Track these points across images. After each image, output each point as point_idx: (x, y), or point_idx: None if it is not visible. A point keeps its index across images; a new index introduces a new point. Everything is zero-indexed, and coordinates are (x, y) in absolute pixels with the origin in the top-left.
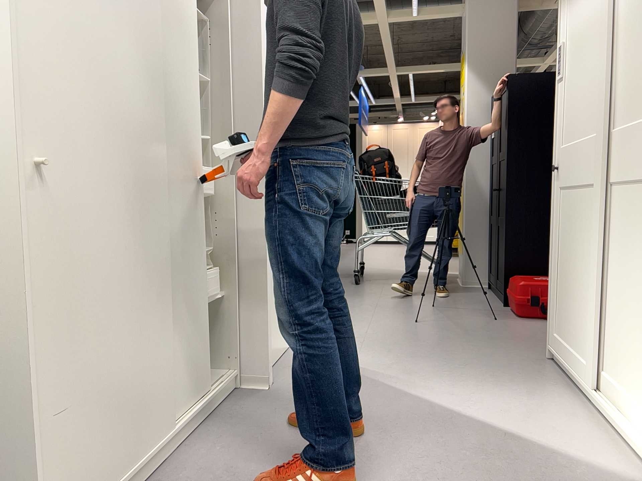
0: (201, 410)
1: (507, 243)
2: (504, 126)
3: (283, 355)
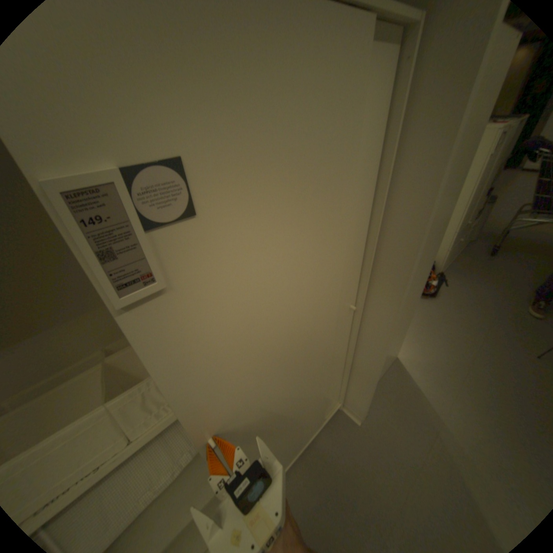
0: (299, 456)
1: None
2: None
3: (388, 372)
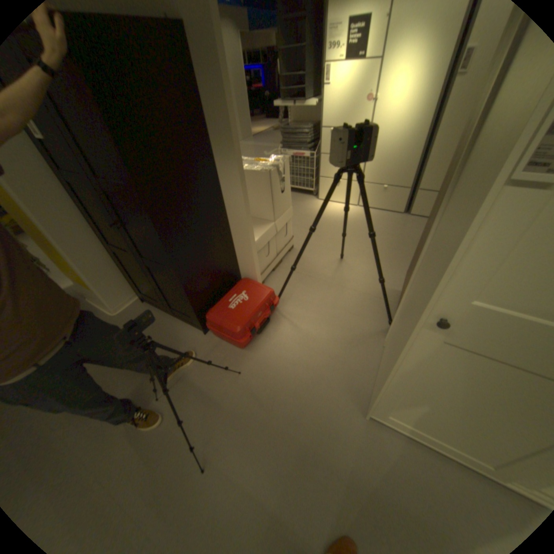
0: None
1: (188, 290)
2: (110, 143)
3: None
